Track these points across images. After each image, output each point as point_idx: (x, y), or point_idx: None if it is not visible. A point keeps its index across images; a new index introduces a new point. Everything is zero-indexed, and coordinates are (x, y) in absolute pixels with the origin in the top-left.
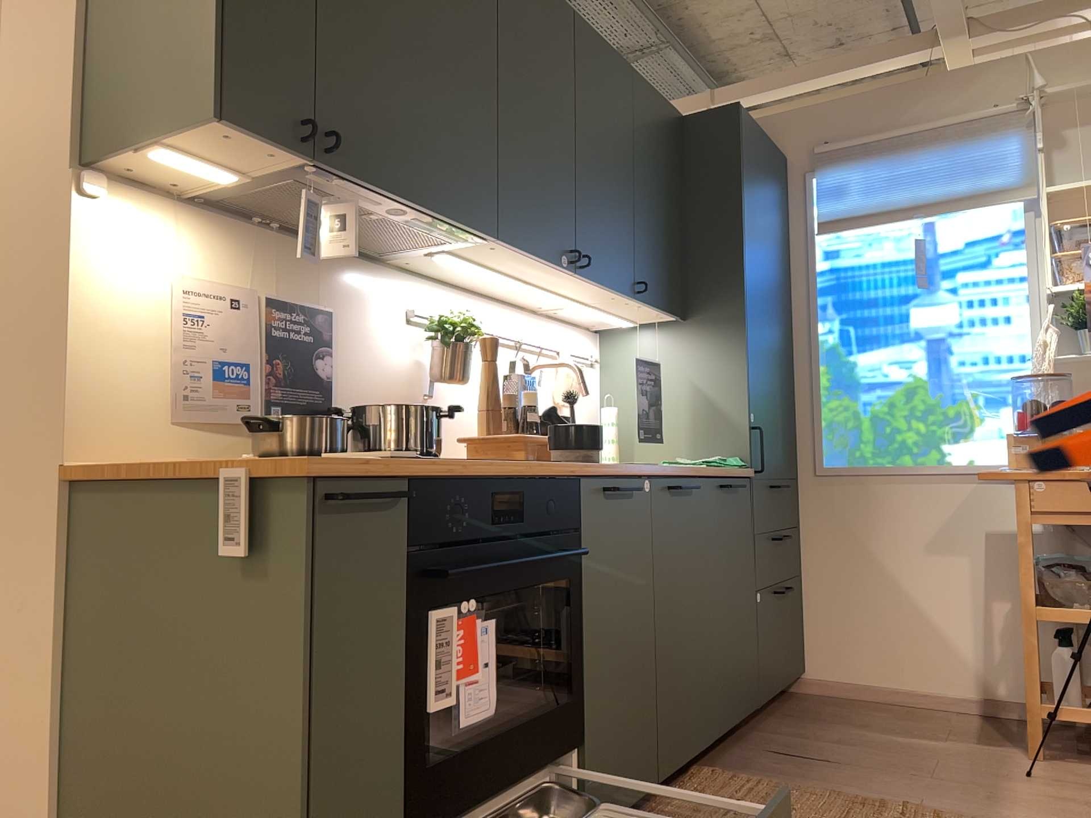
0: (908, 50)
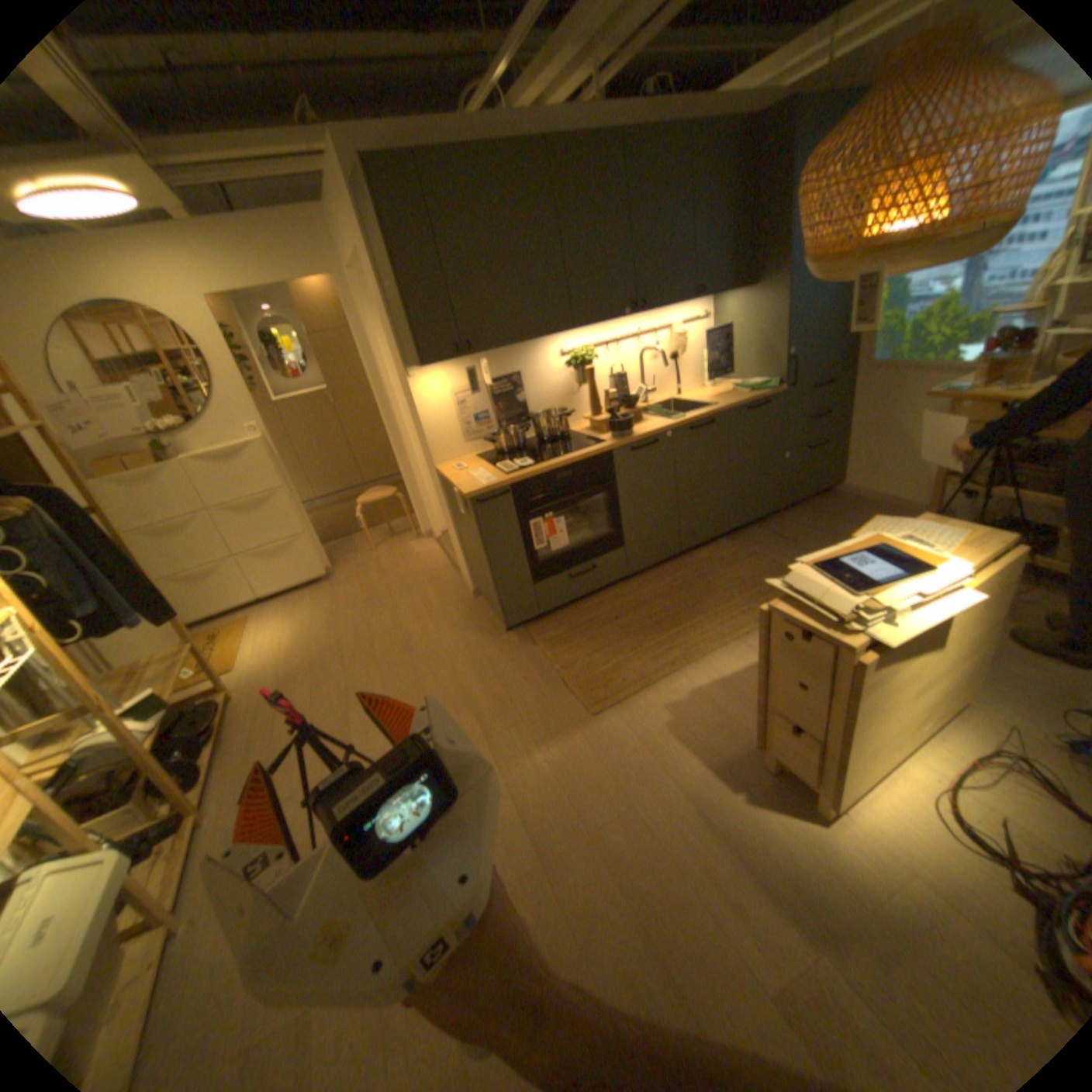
0: None
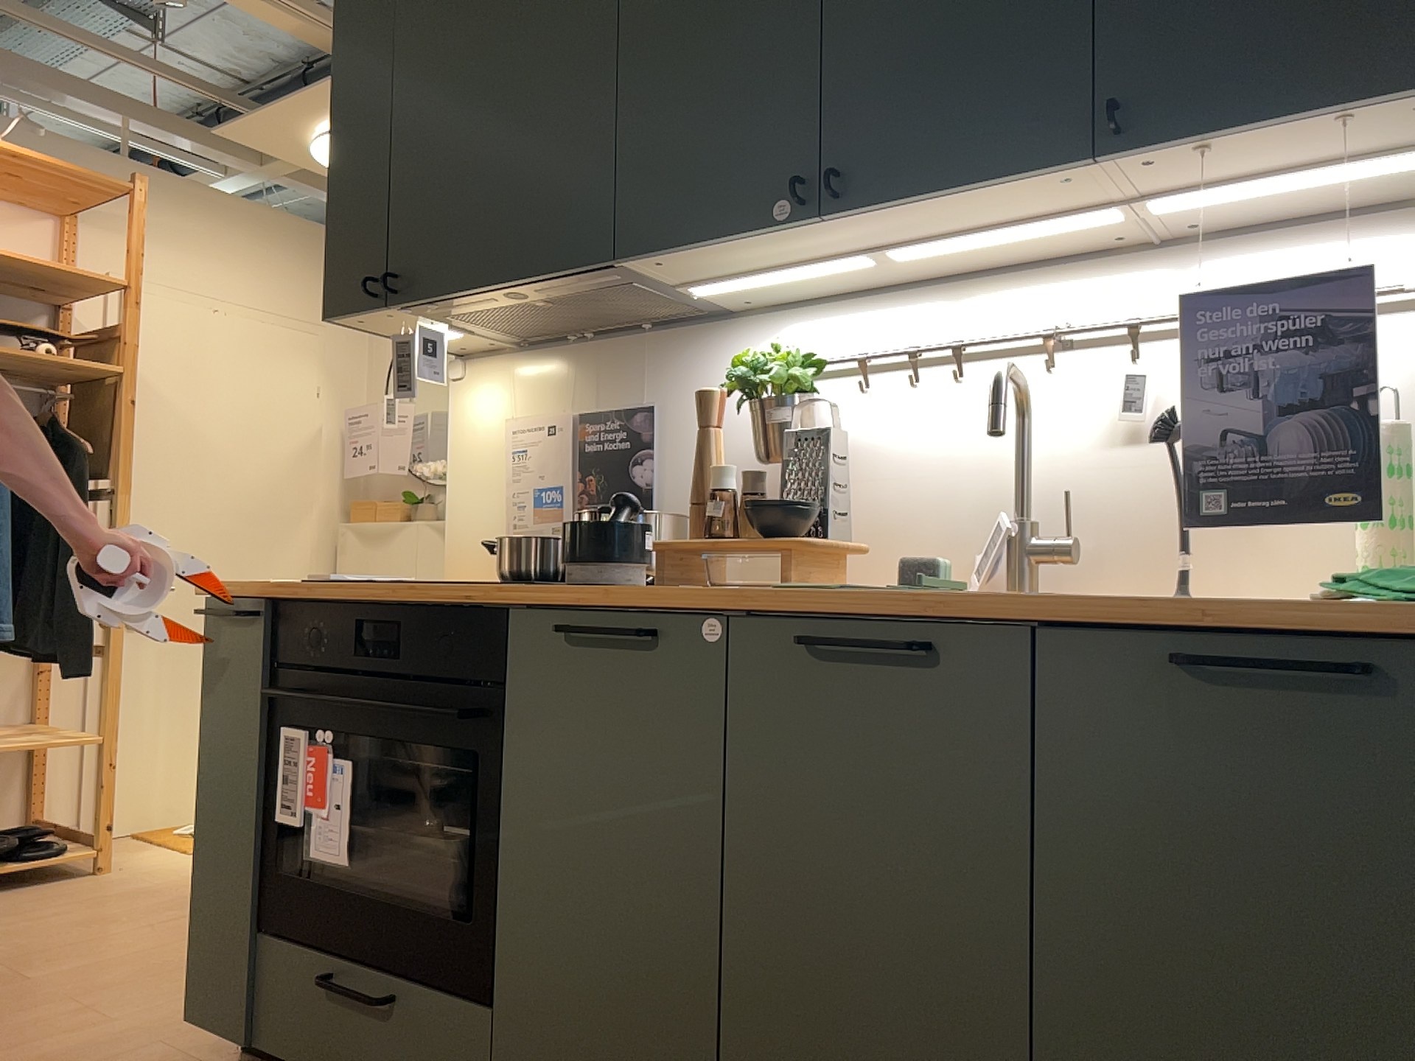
0: None
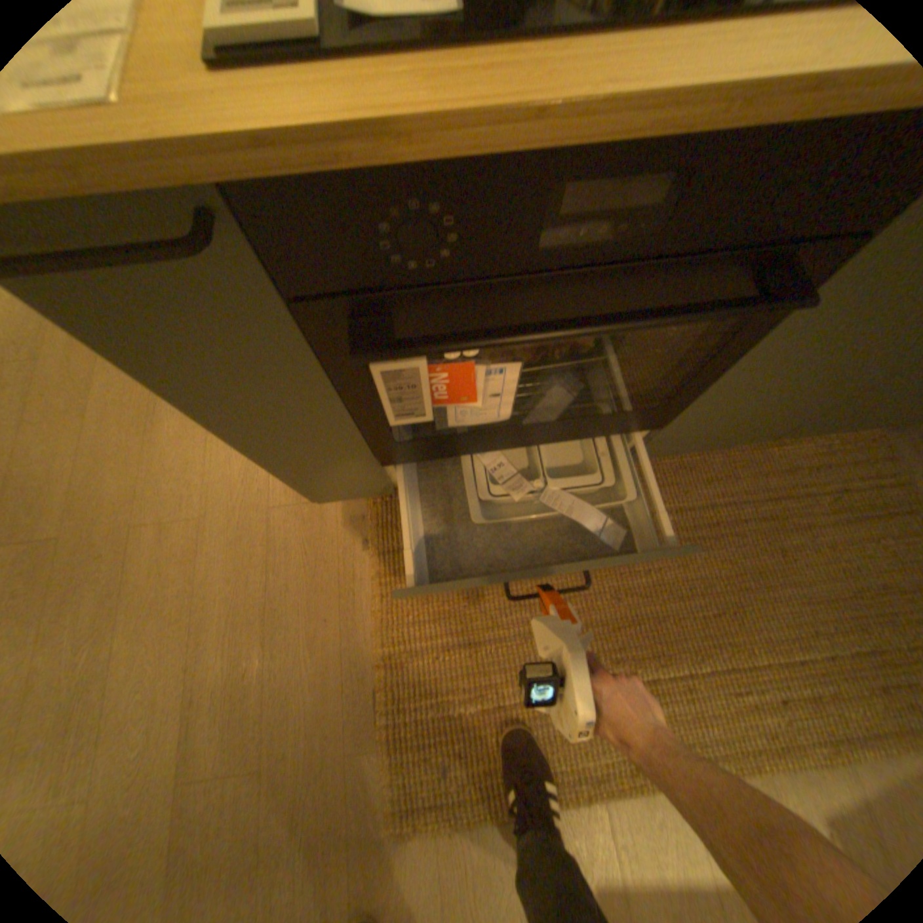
0: None
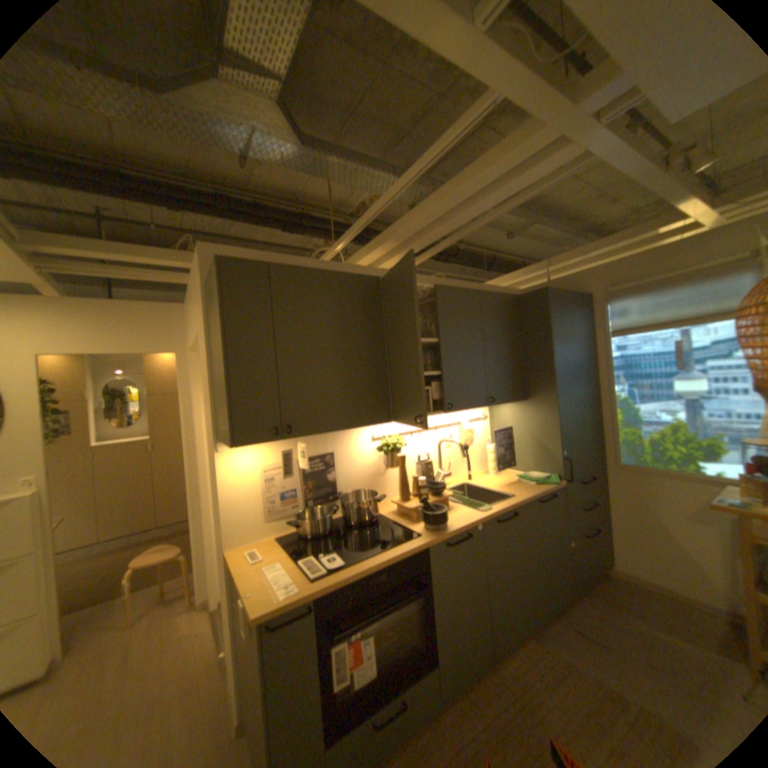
0: (669, 220)
